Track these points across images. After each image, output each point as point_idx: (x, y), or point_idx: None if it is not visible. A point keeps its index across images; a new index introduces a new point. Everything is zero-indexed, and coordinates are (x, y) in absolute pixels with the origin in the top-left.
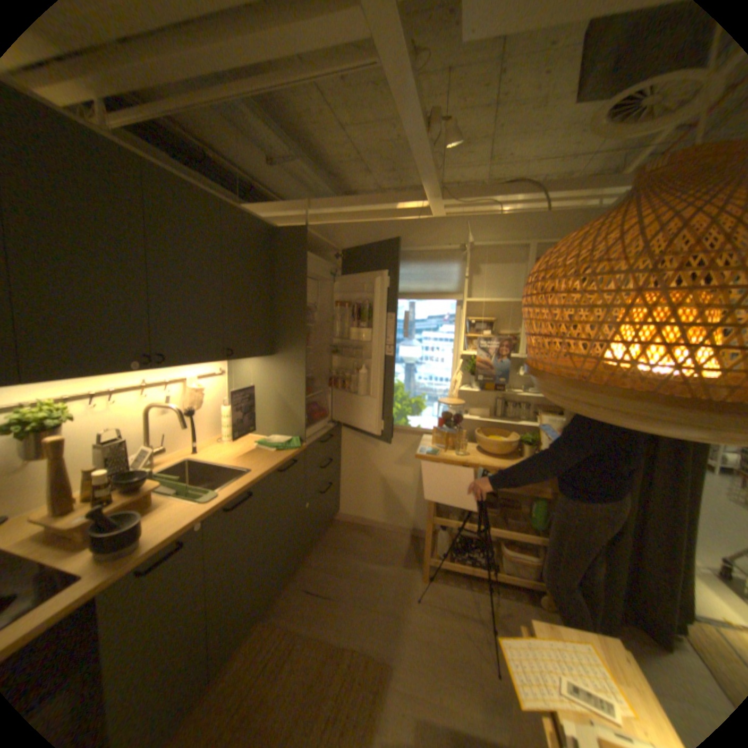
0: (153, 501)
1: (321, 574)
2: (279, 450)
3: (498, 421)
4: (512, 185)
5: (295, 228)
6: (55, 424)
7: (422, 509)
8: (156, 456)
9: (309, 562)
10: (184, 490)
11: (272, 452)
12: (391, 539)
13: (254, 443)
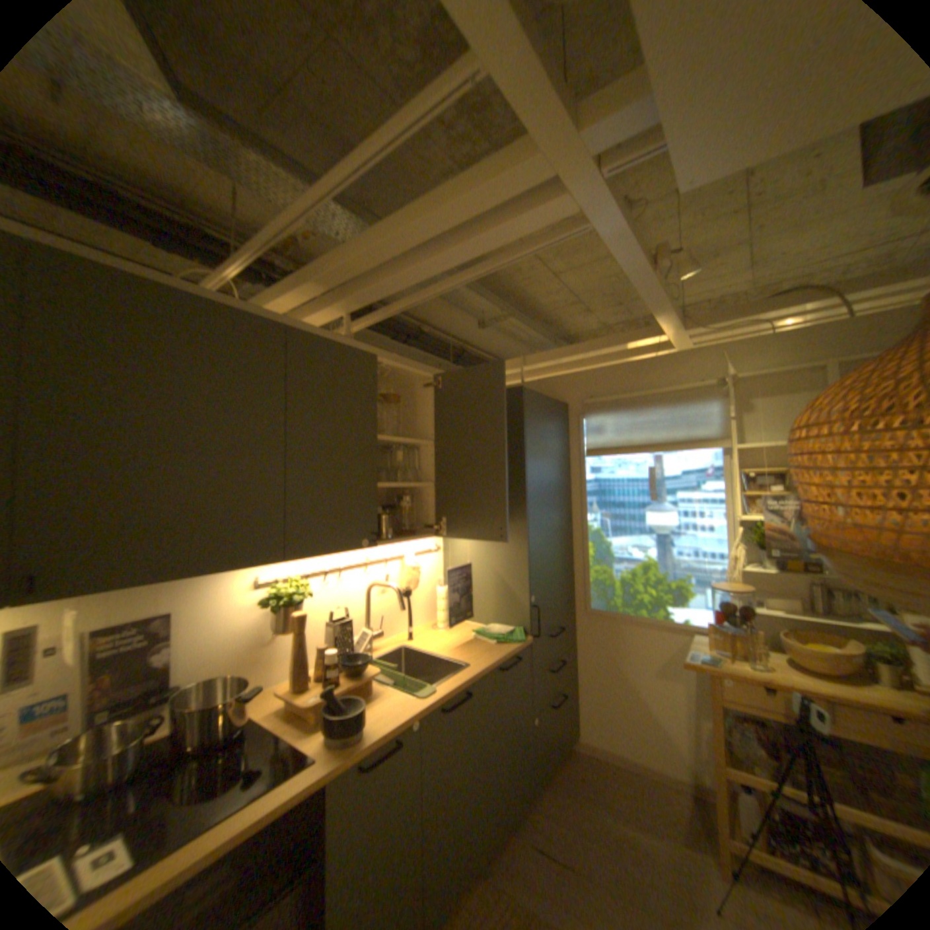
0: (373, 689)
1: (559, 829)
2: (500, 642)
3: (821, 621)
4: (785, 295)
5: (510, 390)
6: (299, 599)
7: (706, 753)
8: (374, 639)
9: (542, 806)
10: (401, 680)
11: (492, 644)
12: (661, 796)
13: (471, 631)
